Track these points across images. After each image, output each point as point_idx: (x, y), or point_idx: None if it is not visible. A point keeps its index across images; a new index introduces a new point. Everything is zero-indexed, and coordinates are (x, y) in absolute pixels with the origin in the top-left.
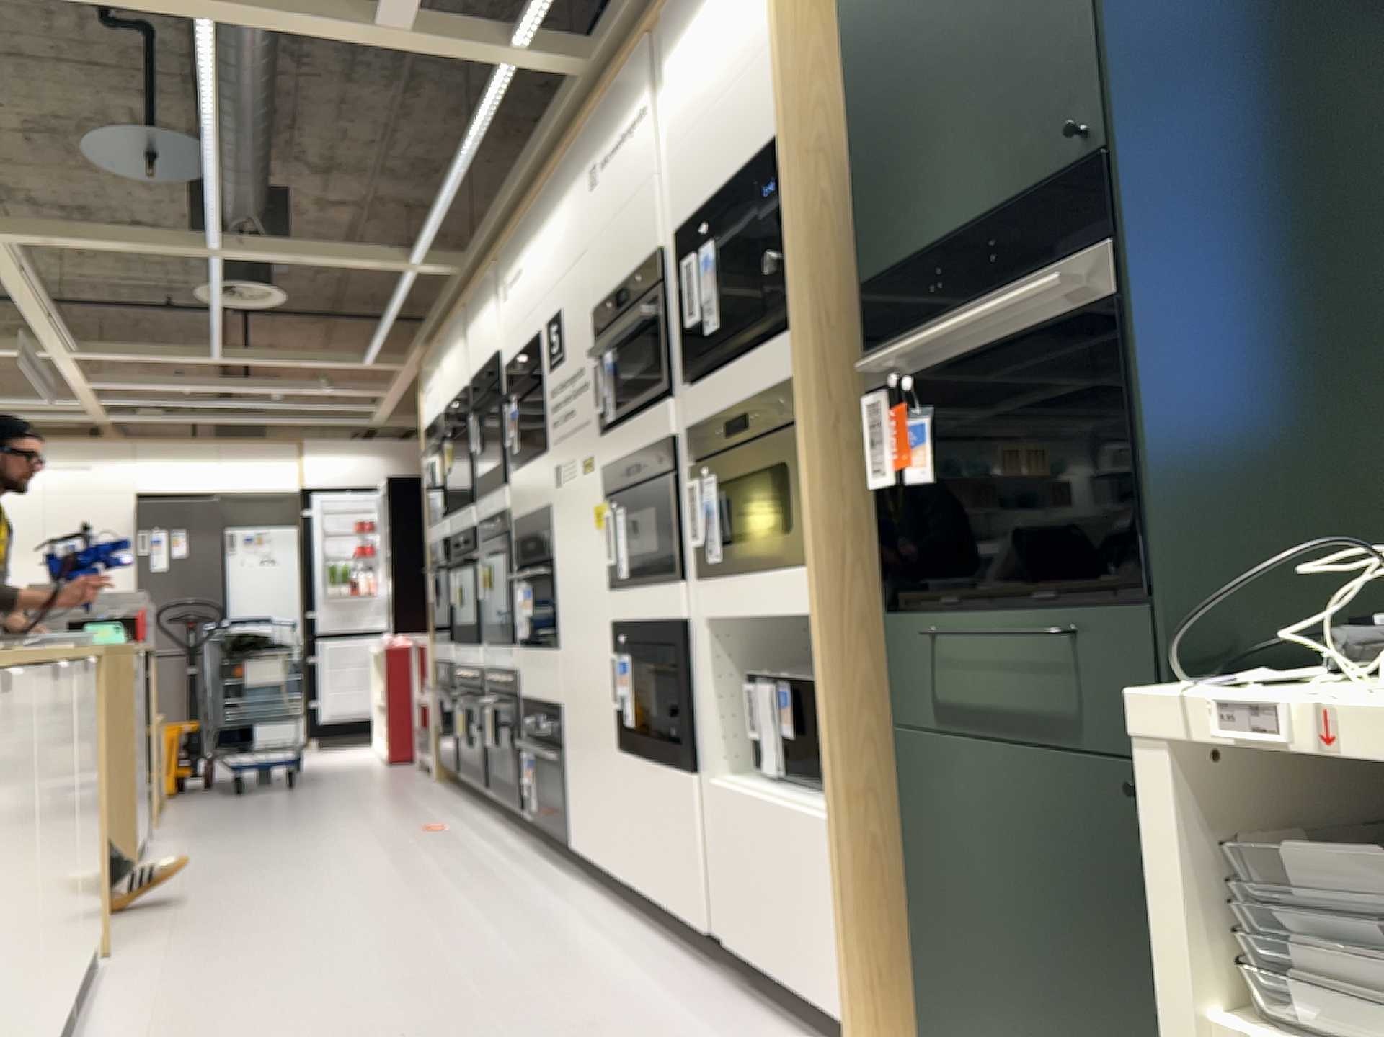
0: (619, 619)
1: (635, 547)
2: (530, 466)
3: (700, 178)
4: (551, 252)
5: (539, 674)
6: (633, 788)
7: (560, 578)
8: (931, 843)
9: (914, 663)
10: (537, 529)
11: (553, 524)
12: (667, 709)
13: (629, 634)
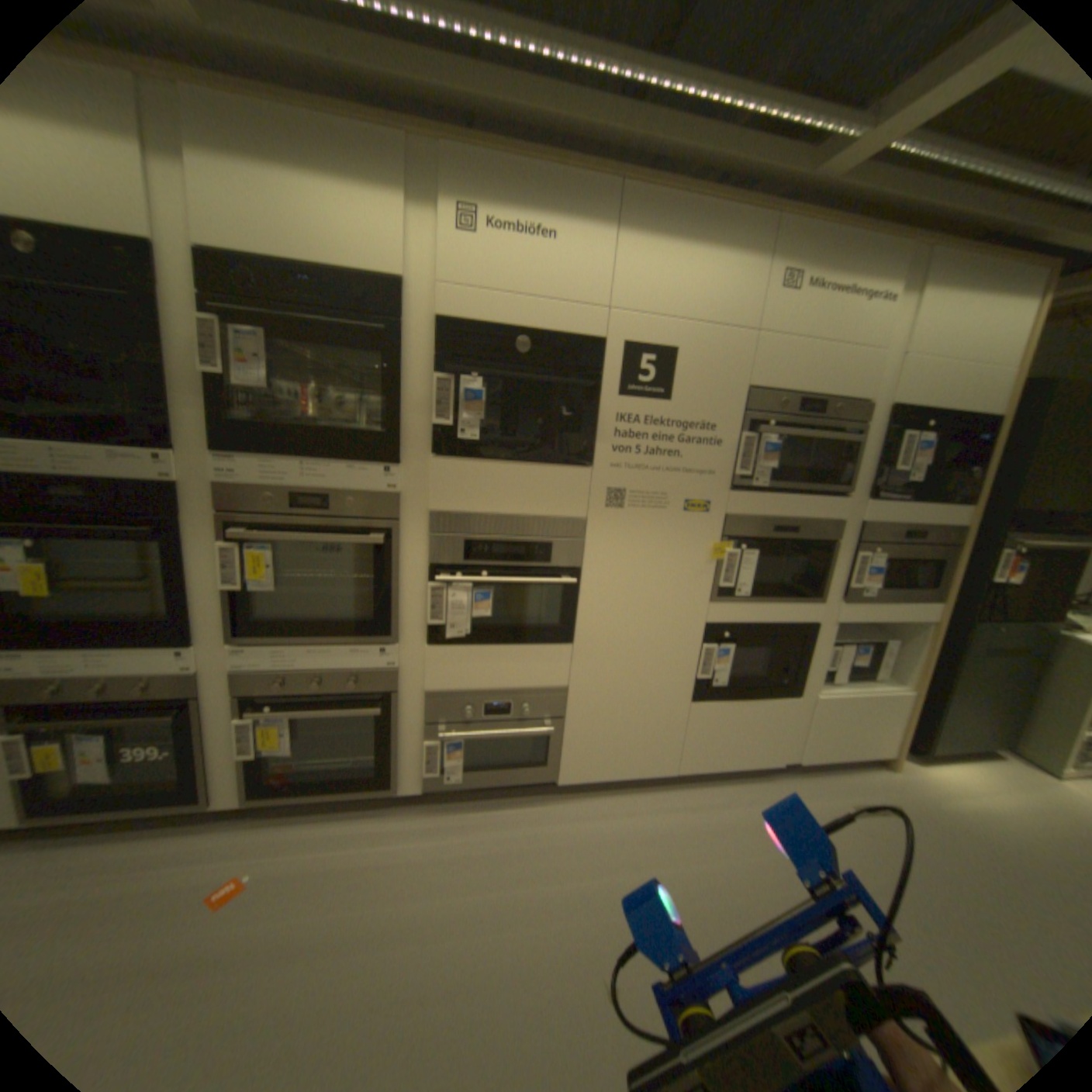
0: (720, 620)
1: (759, 577)
2: (528, 471)
3: (933, 391)
4: (668, 281)
5: (506, 666)
6: (708, 719)
7: (595, 586)
8: (962, 690)
9: (979, 638)
10: (536, 536)
11: (588, 538)
12: (776, 669)
13: (736, 631)
